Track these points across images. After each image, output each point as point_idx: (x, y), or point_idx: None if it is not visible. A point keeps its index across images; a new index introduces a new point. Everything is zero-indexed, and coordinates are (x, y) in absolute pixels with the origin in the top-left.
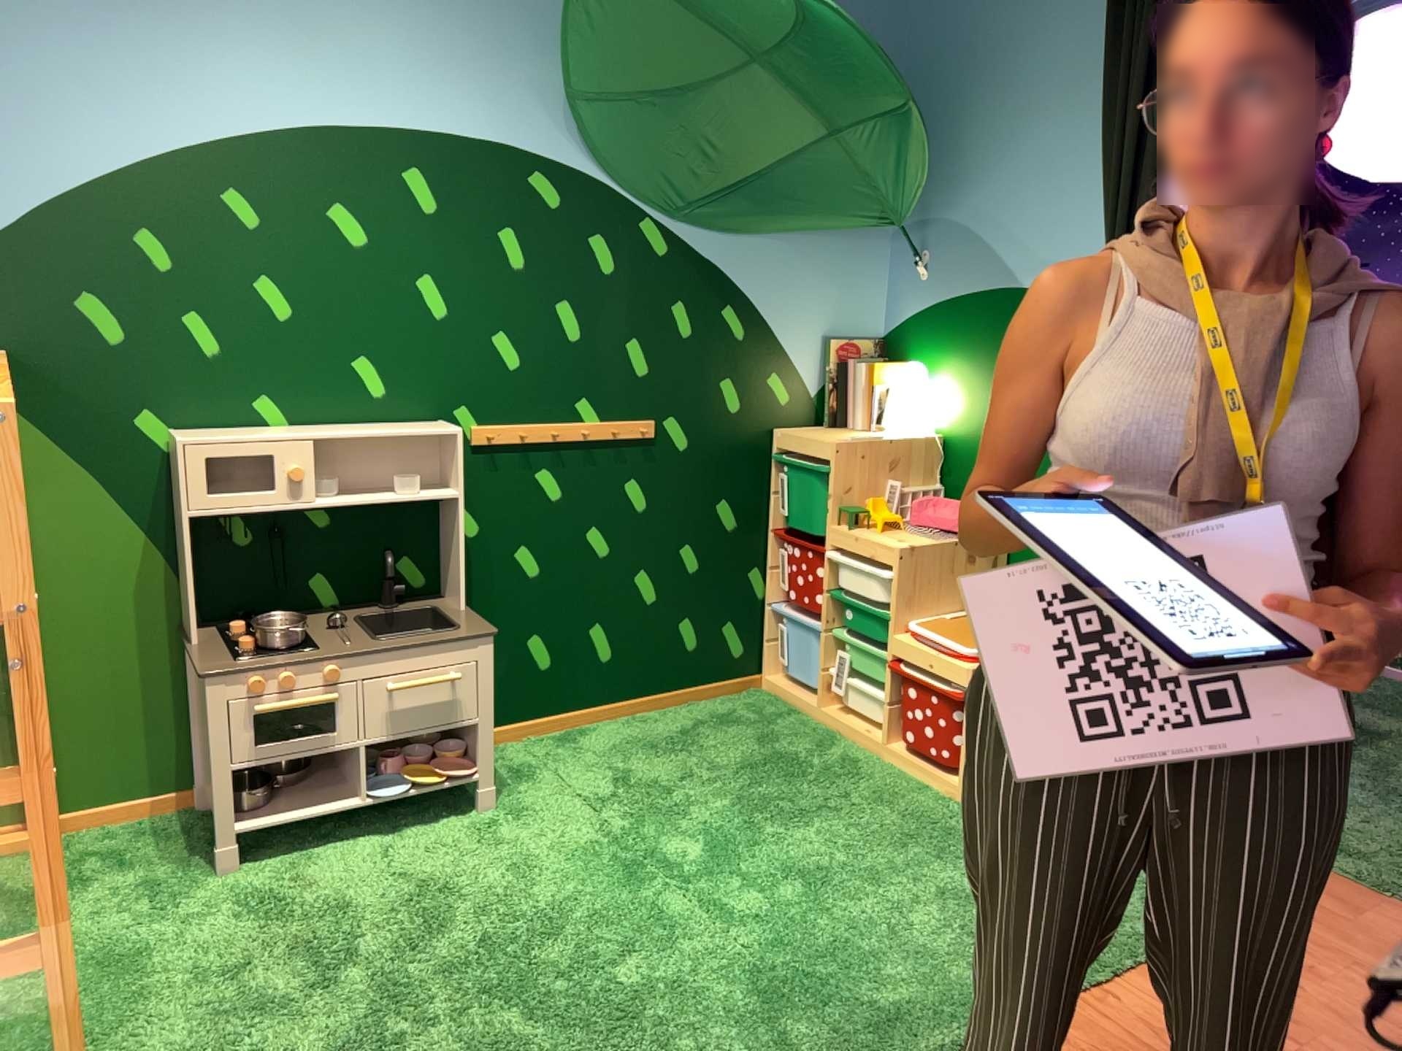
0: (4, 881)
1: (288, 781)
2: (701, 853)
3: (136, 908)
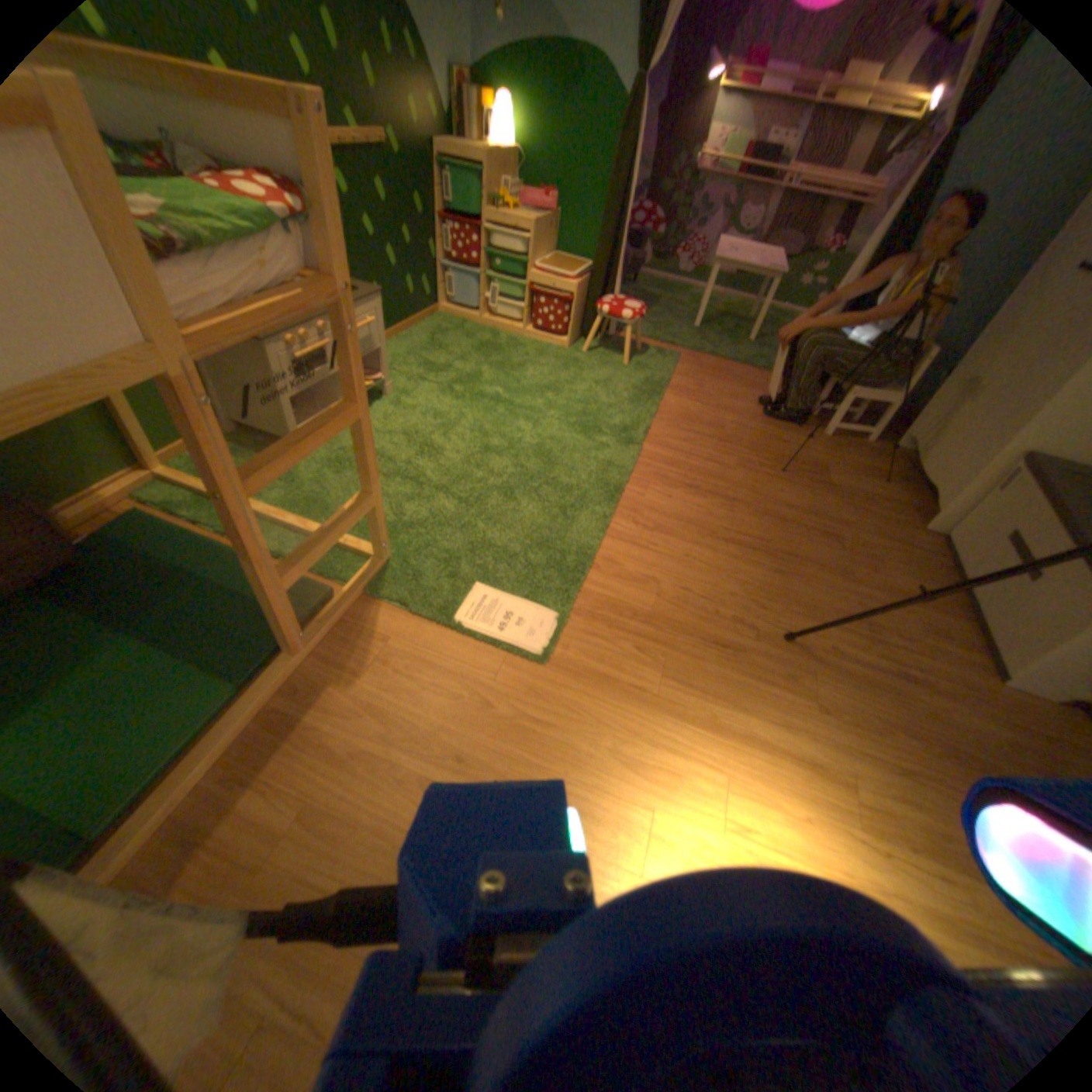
0: (153, 505)
1: (293, 402)
2: (500, 393)
3: (268, 491)
